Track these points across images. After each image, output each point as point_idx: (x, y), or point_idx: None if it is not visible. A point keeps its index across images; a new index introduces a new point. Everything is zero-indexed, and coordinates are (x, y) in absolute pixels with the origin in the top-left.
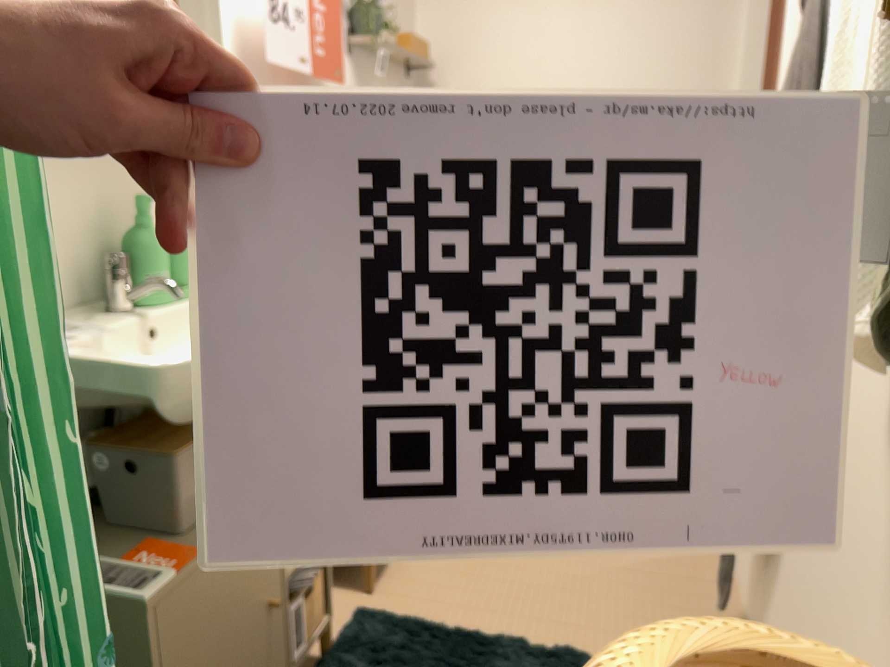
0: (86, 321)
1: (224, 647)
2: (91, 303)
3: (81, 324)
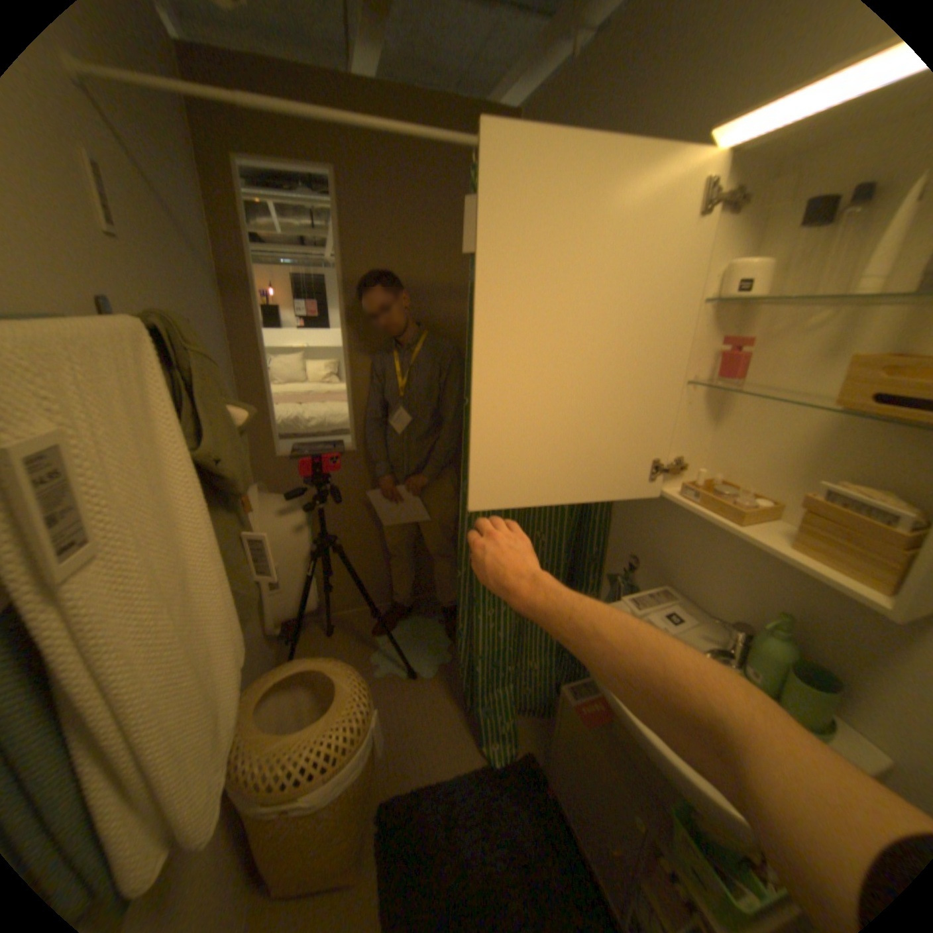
0: (700, 629)
1: (580, 779)
2: (700, 620)
3: (677, 618)
